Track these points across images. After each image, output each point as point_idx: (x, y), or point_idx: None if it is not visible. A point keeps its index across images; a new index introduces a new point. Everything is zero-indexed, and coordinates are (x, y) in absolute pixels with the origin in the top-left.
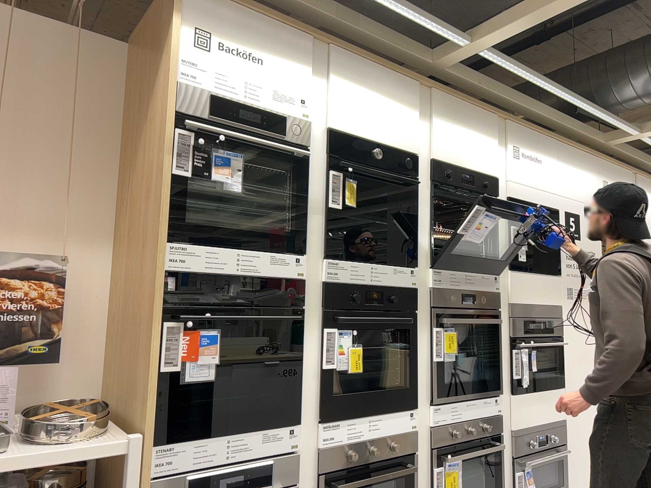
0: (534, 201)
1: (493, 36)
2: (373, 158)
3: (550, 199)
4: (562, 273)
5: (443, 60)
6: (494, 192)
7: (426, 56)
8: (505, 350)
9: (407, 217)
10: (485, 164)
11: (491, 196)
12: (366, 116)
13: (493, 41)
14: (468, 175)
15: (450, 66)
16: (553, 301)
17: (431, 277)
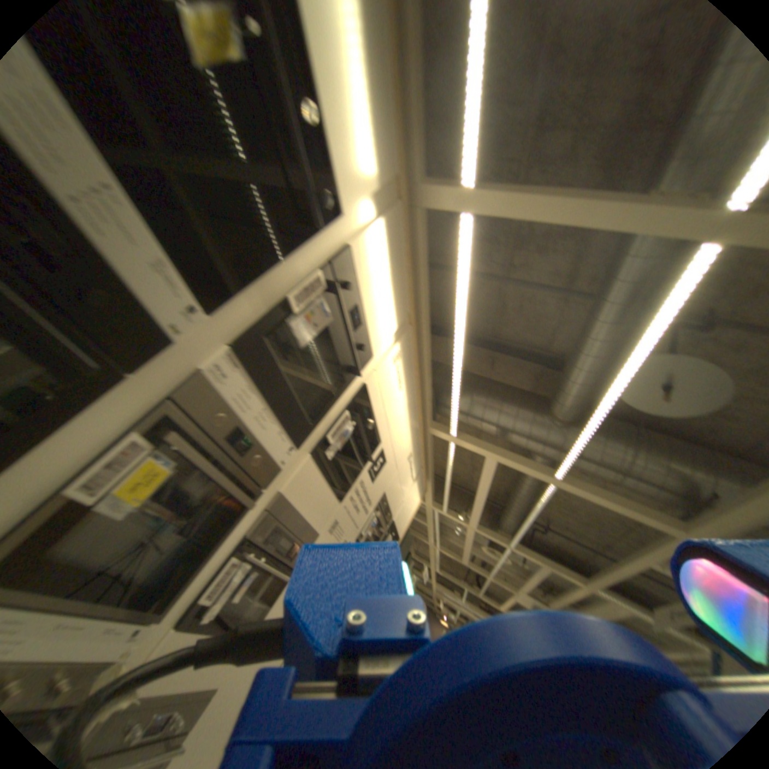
0: (375, 416)
1: (501, 196)
2: (297, 112)
3: (384, 427)
4: (343, 503)
5: (430, 190)
6: (361, 365)
7: (419, 173)
8: (224, 553)
9: (264, 251)
10: (376, 332)
11: (356, 365)
12: (337, 67)
13: (493, 206)
14: (358, 318)
15: (427, 209)
16: (317, 526)
17: (218, 358)
